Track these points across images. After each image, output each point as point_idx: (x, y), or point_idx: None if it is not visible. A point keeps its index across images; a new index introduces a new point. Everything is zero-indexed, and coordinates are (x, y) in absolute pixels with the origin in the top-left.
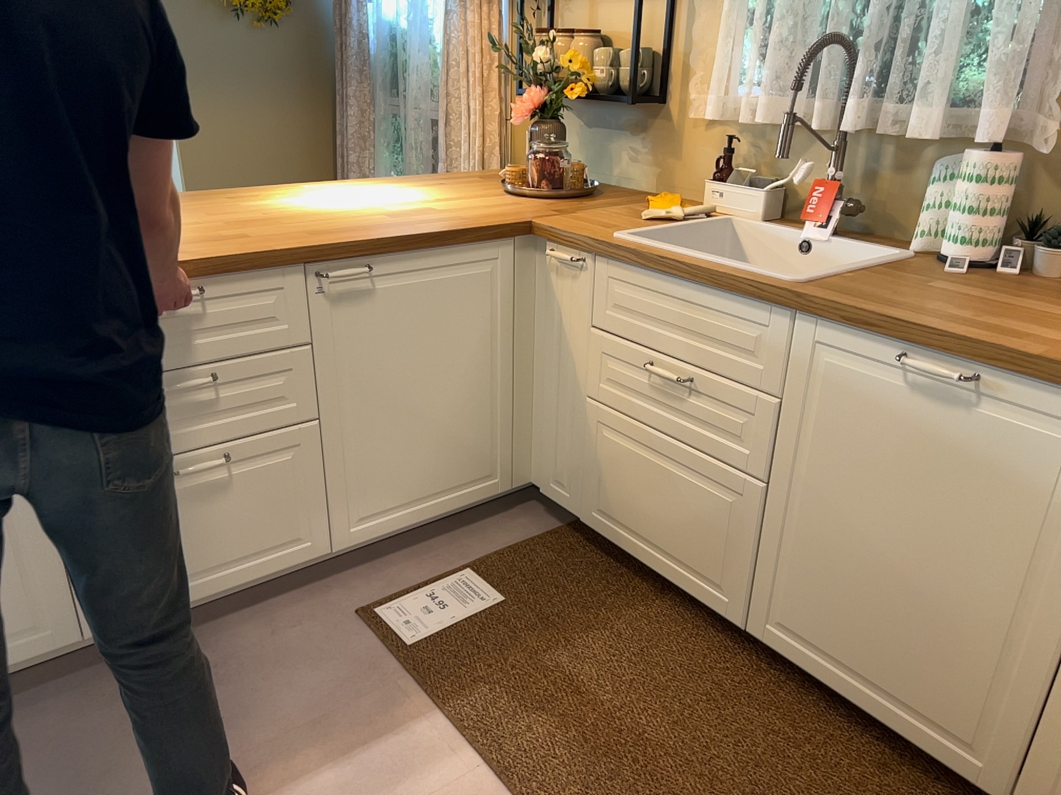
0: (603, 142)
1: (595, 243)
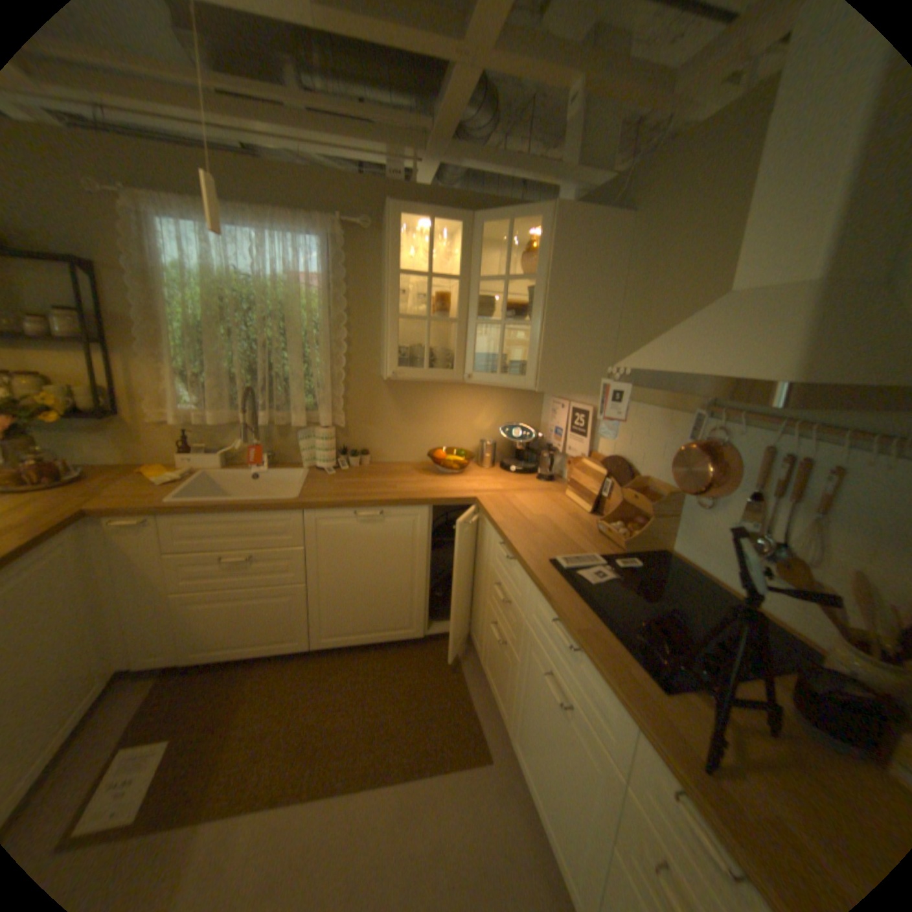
0: (62, 439)
1: (157, 510)
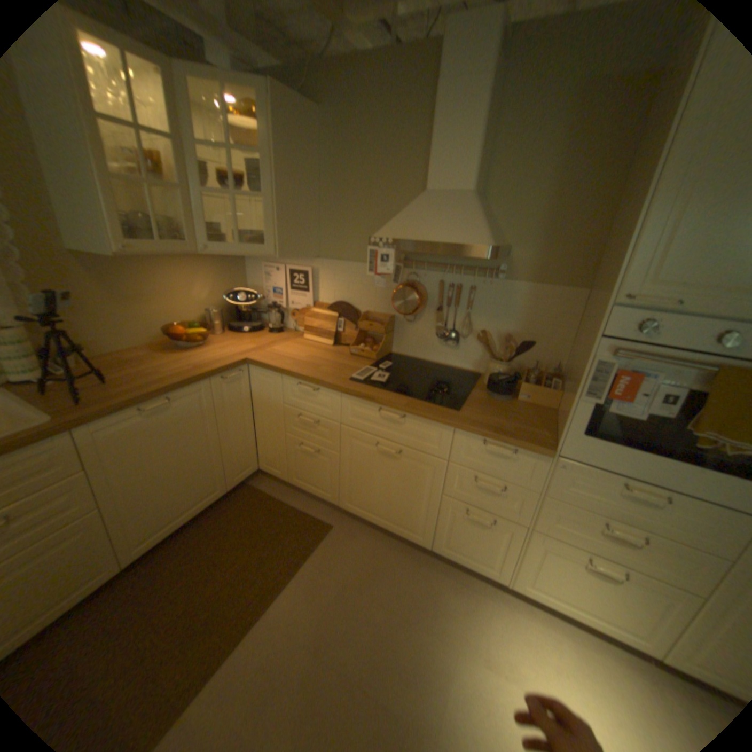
0: None
1: None
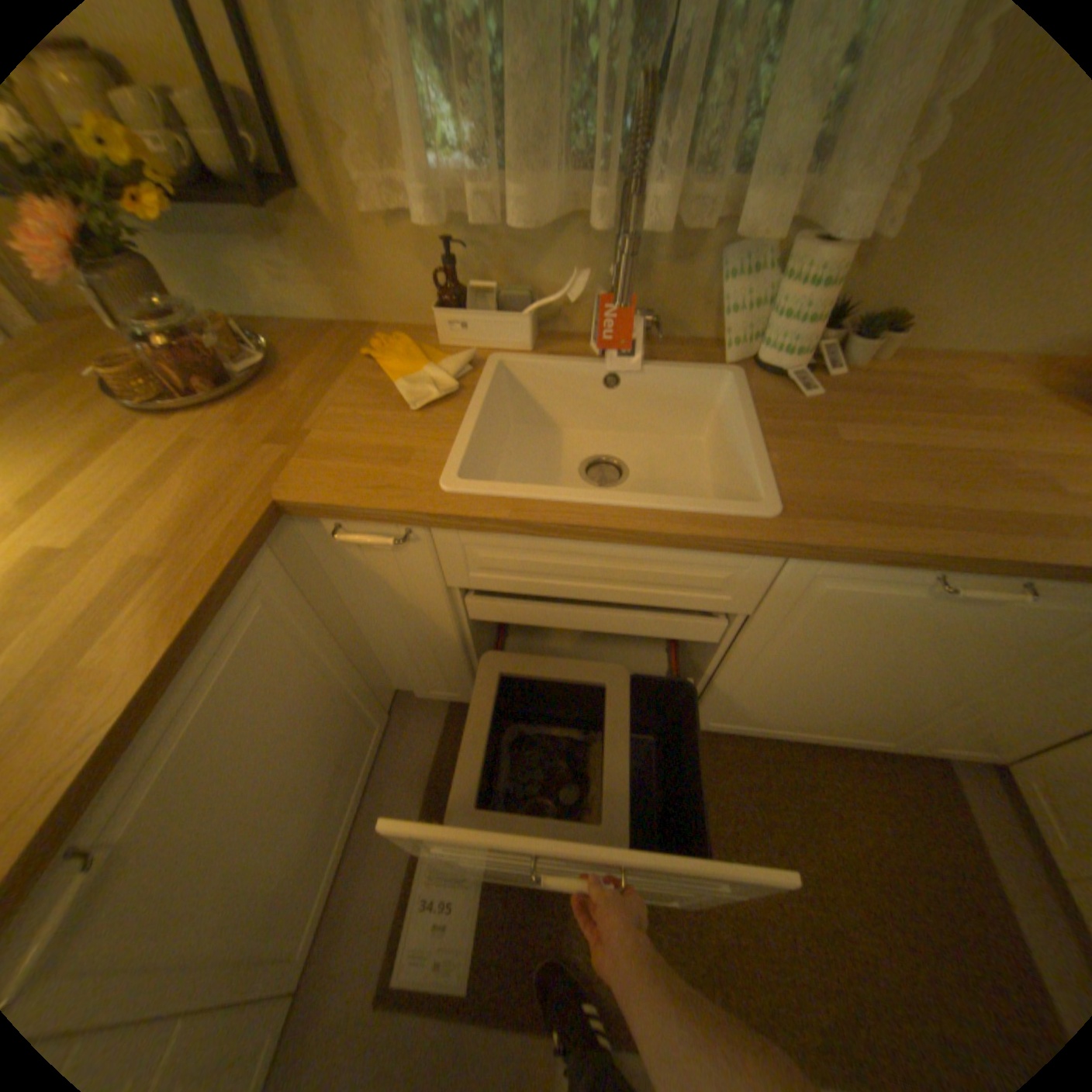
0: (208, 251)
1: (430, 517)
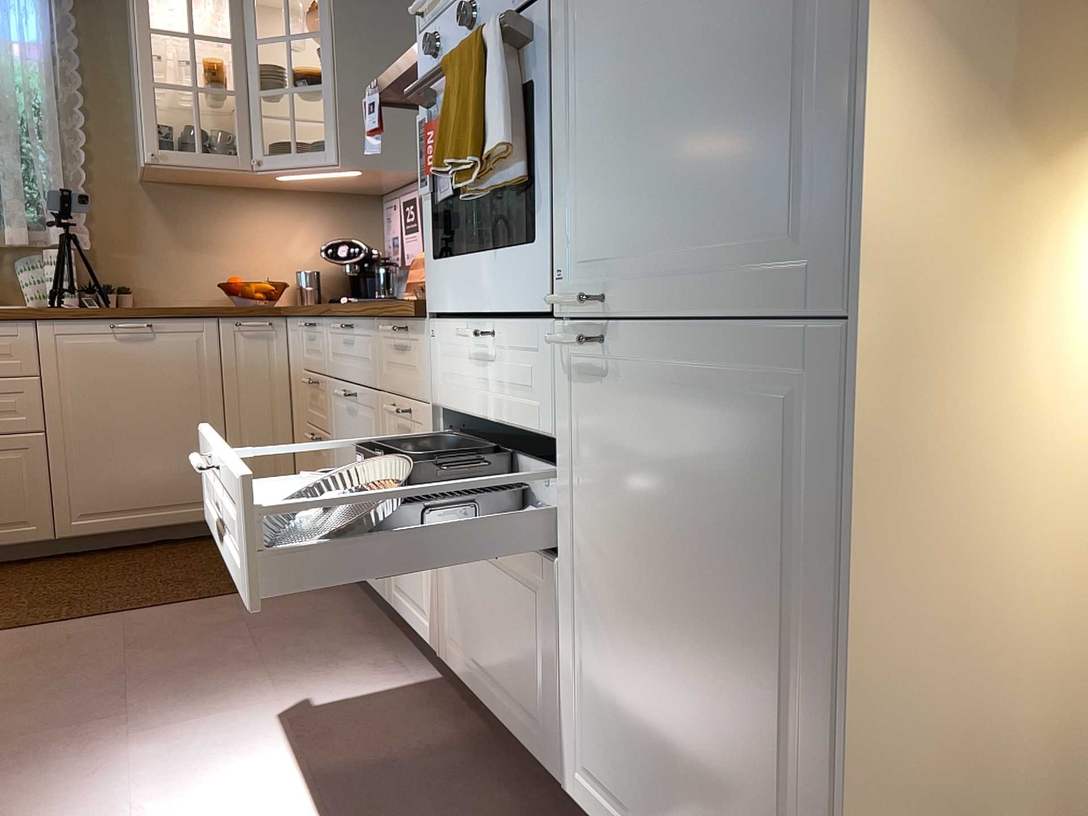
0: None
1: None
